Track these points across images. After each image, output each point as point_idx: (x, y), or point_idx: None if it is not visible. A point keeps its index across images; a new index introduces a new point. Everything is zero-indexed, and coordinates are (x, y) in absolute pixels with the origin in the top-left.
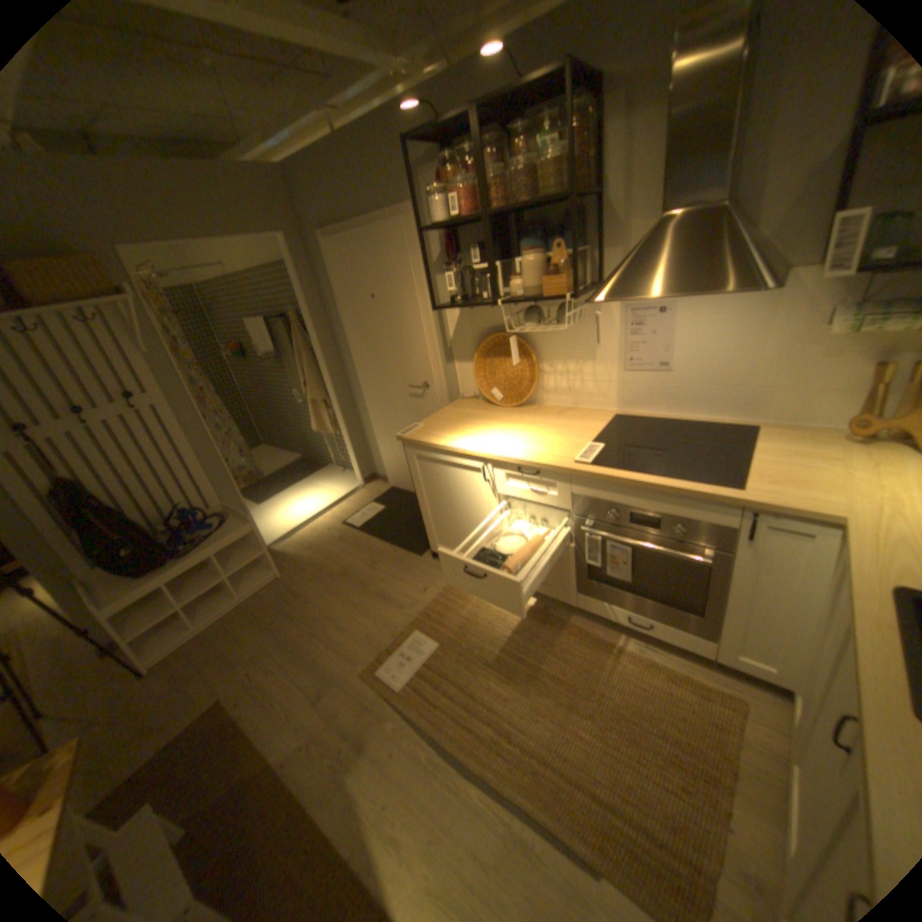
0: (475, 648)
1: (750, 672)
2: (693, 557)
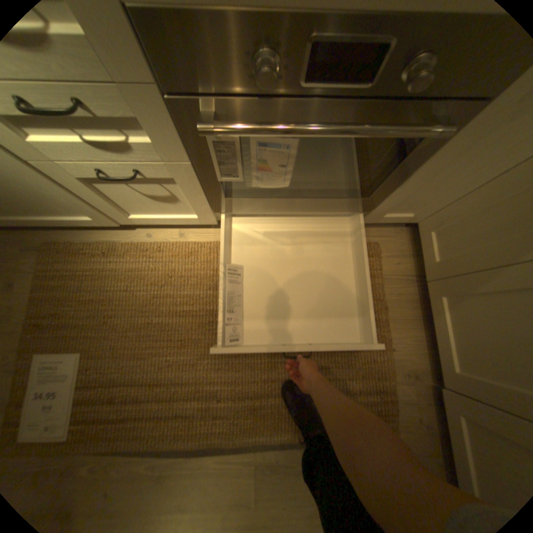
0: (127, 326)
1: (387, 221)
2: (425, 125)
